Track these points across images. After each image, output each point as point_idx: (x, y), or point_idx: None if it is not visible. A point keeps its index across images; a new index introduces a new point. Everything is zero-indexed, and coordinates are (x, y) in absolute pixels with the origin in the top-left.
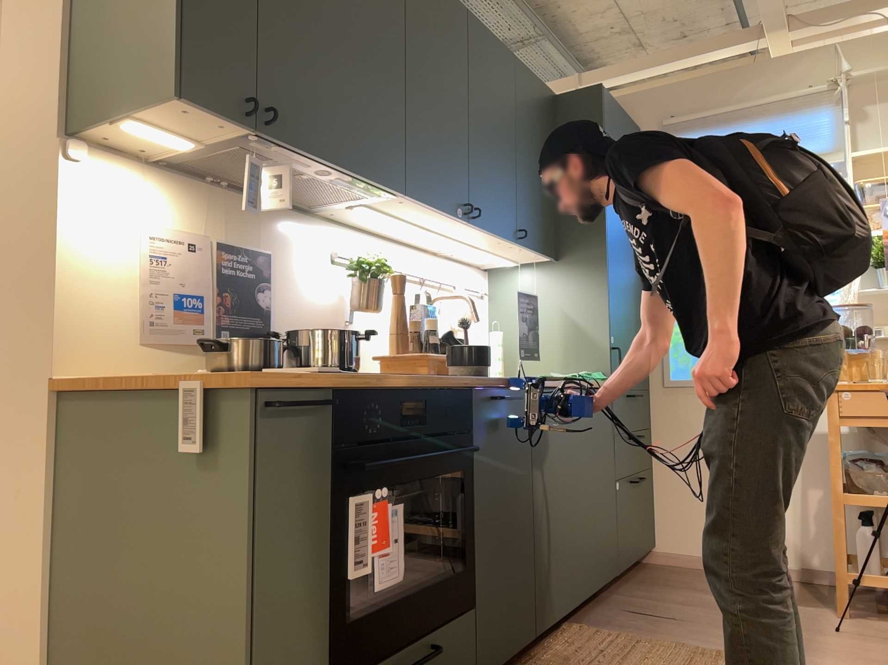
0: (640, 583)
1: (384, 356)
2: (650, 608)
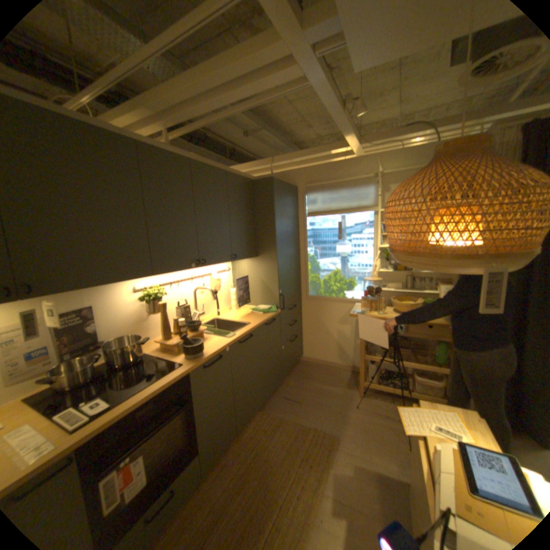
0: (293, 377)
1: (158, 343)
2: (292, 396)
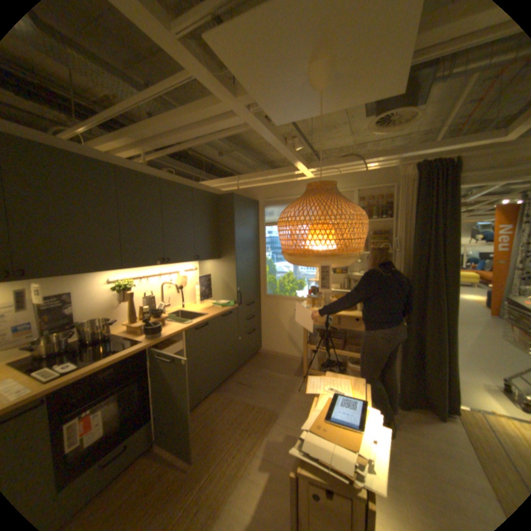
0: (249, 366)
1: (124, 326)
2: (245, 382)
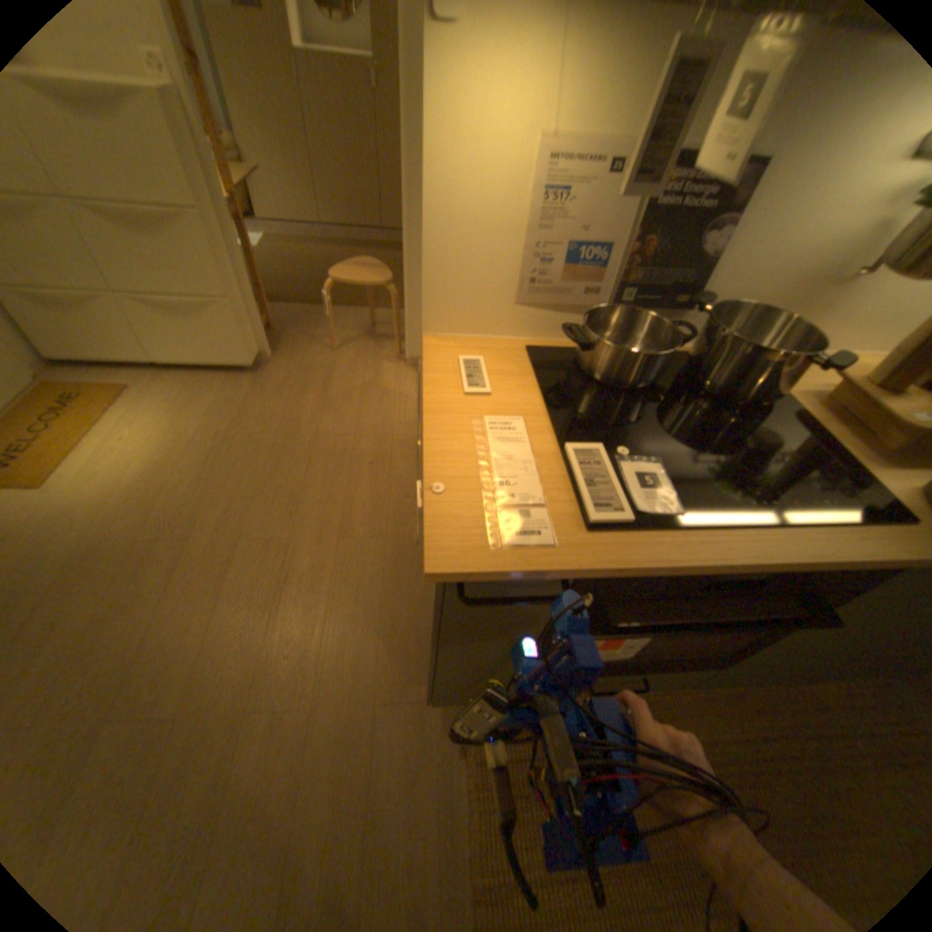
0: None
1: (852, 382)
2: None
